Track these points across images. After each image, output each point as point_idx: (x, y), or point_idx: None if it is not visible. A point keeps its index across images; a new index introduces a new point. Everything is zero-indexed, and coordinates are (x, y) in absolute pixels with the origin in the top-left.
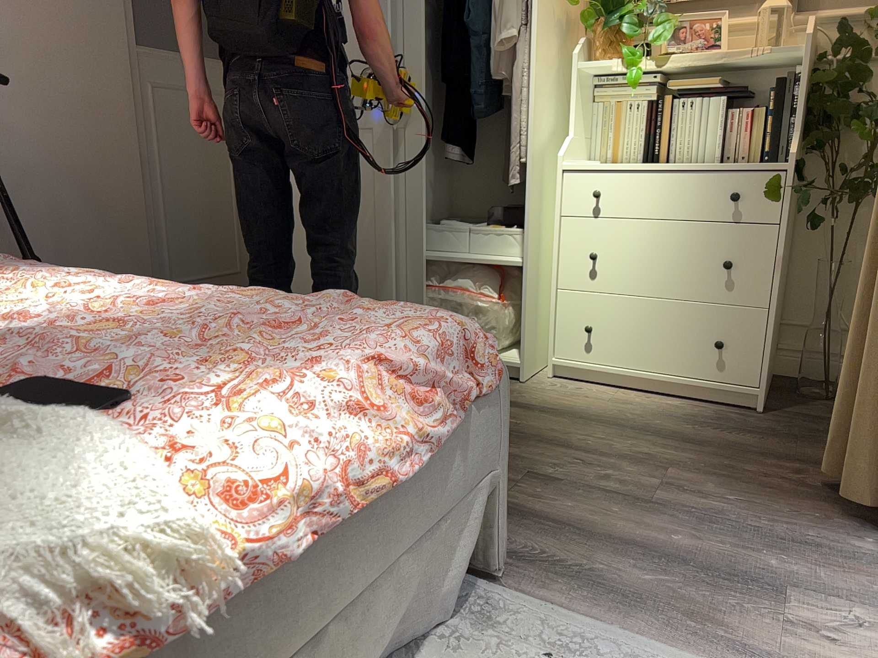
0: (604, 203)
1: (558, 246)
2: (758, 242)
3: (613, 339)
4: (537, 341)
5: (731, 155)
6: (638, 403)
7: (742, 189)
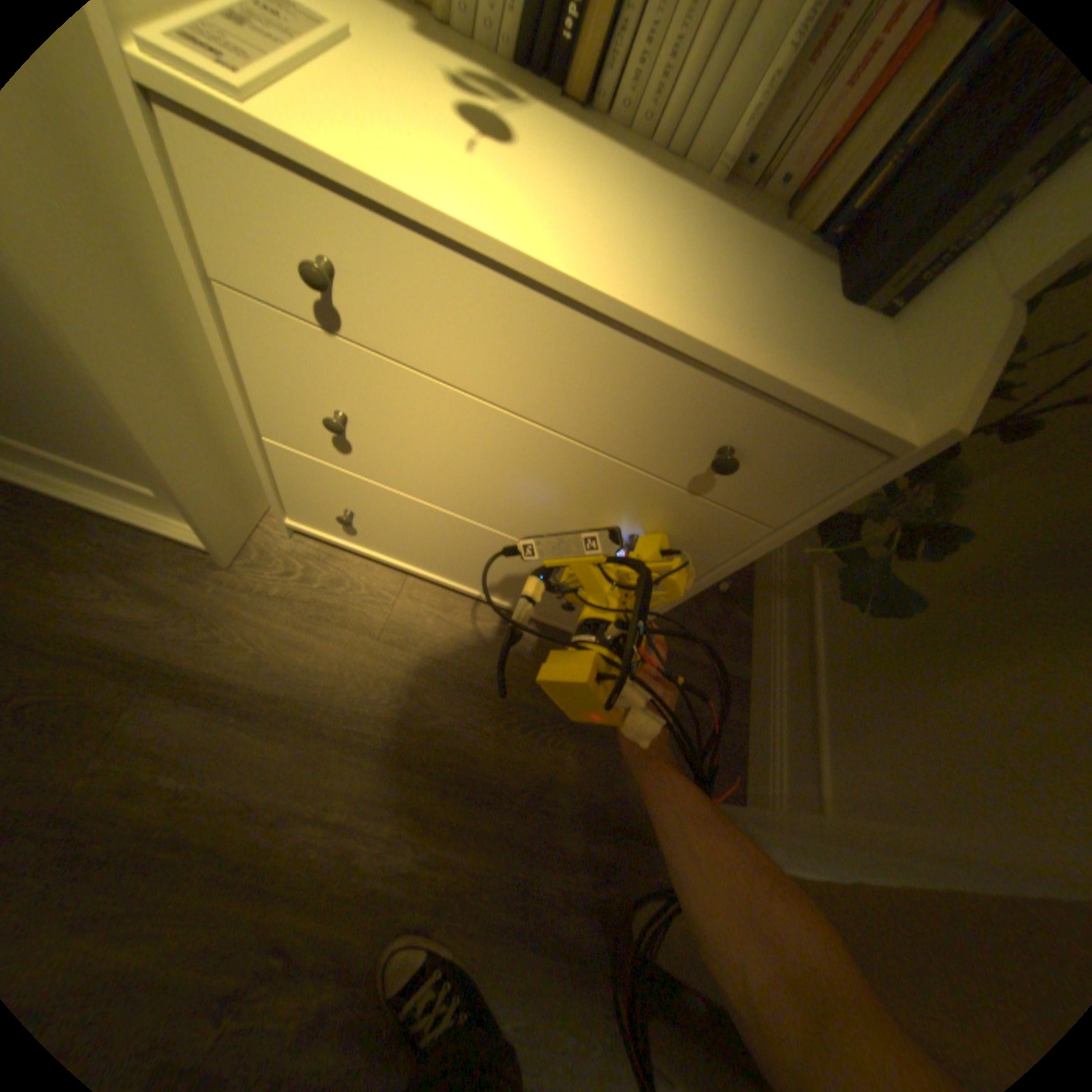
0: (349, 299)
1: (228, 354)
2: (711, 531)
3: (393, 534)
4: (245, 486)
5: (764, 150)
6: (427, 632)
7: (755, 439)
